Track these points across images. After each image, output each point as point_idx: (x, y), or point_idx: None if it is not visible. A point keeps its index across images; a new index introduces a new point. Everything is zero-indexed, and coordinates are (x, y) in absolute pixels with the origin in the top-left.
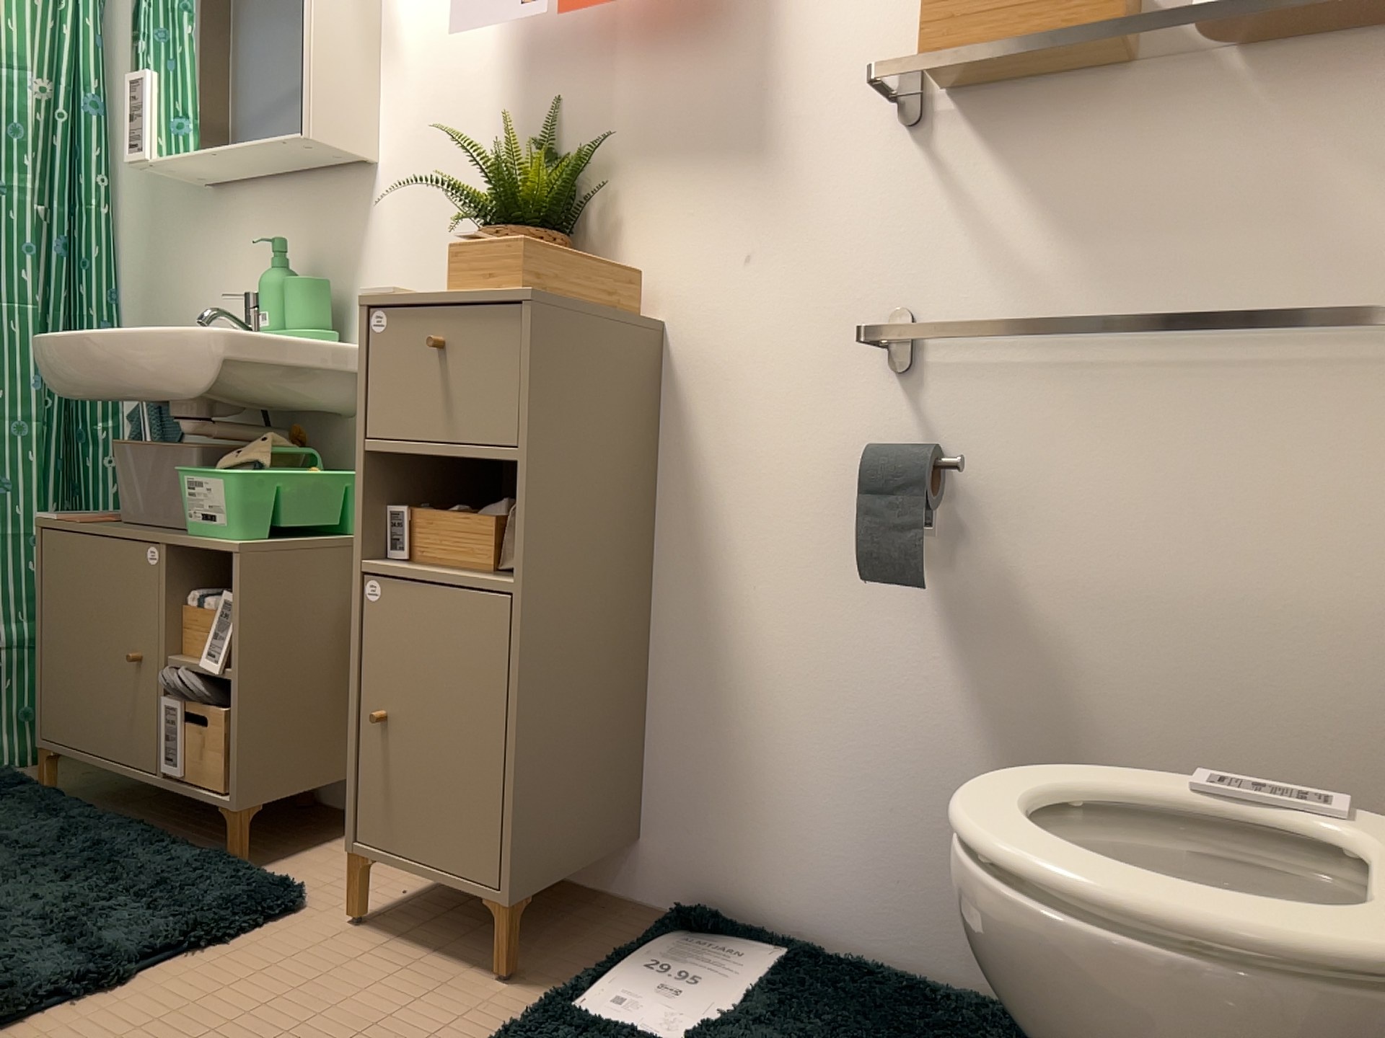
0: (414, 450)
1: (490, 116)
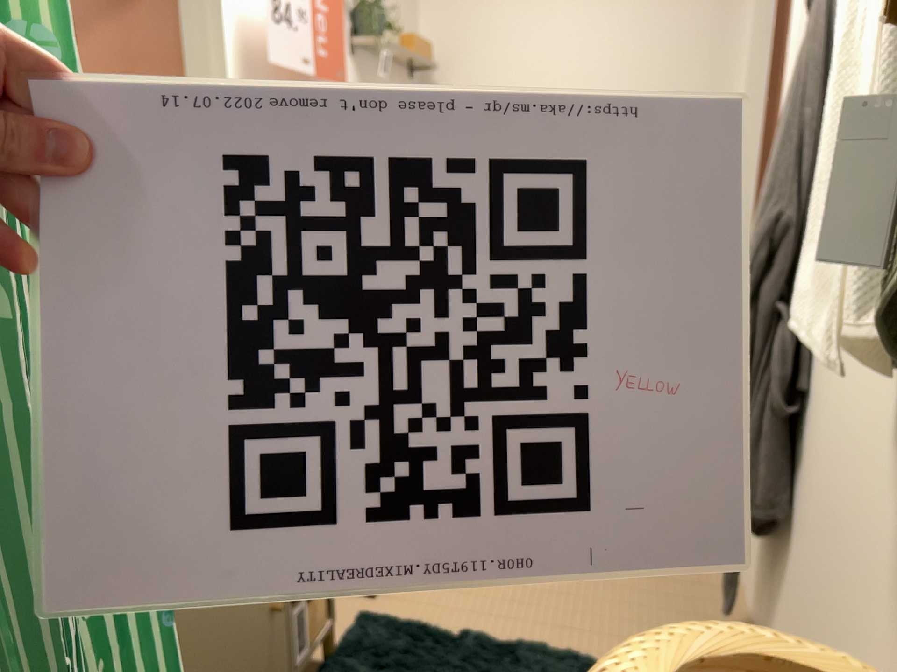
0: None
1: None
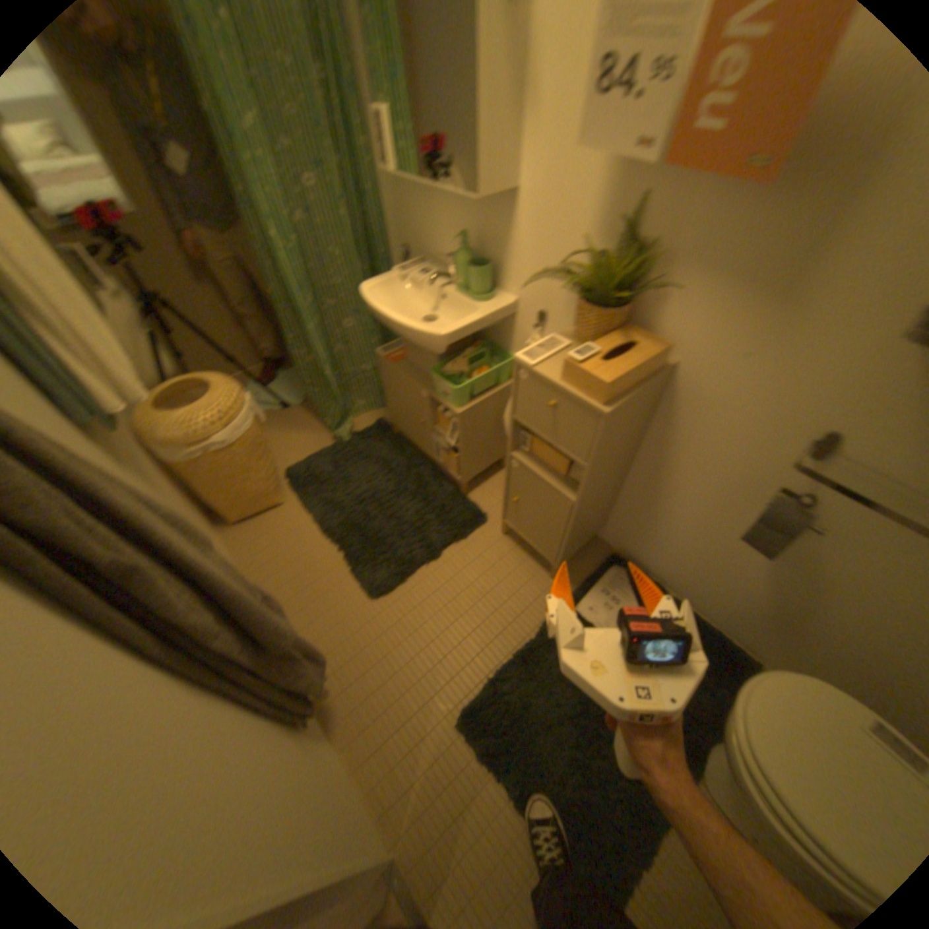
0: (540, 434)
1: (600, 182)
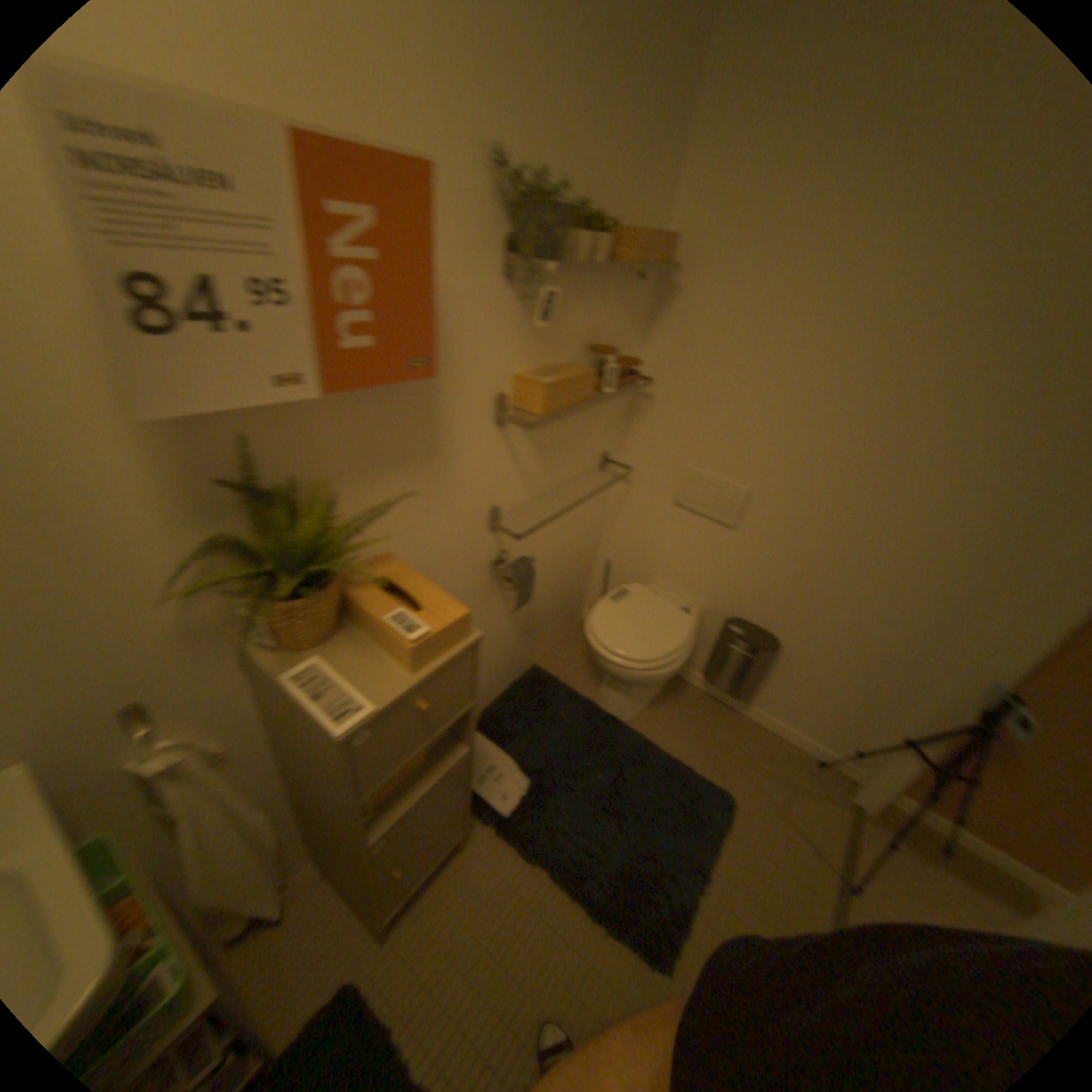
0: (406, 764)
1: (134, 463)
